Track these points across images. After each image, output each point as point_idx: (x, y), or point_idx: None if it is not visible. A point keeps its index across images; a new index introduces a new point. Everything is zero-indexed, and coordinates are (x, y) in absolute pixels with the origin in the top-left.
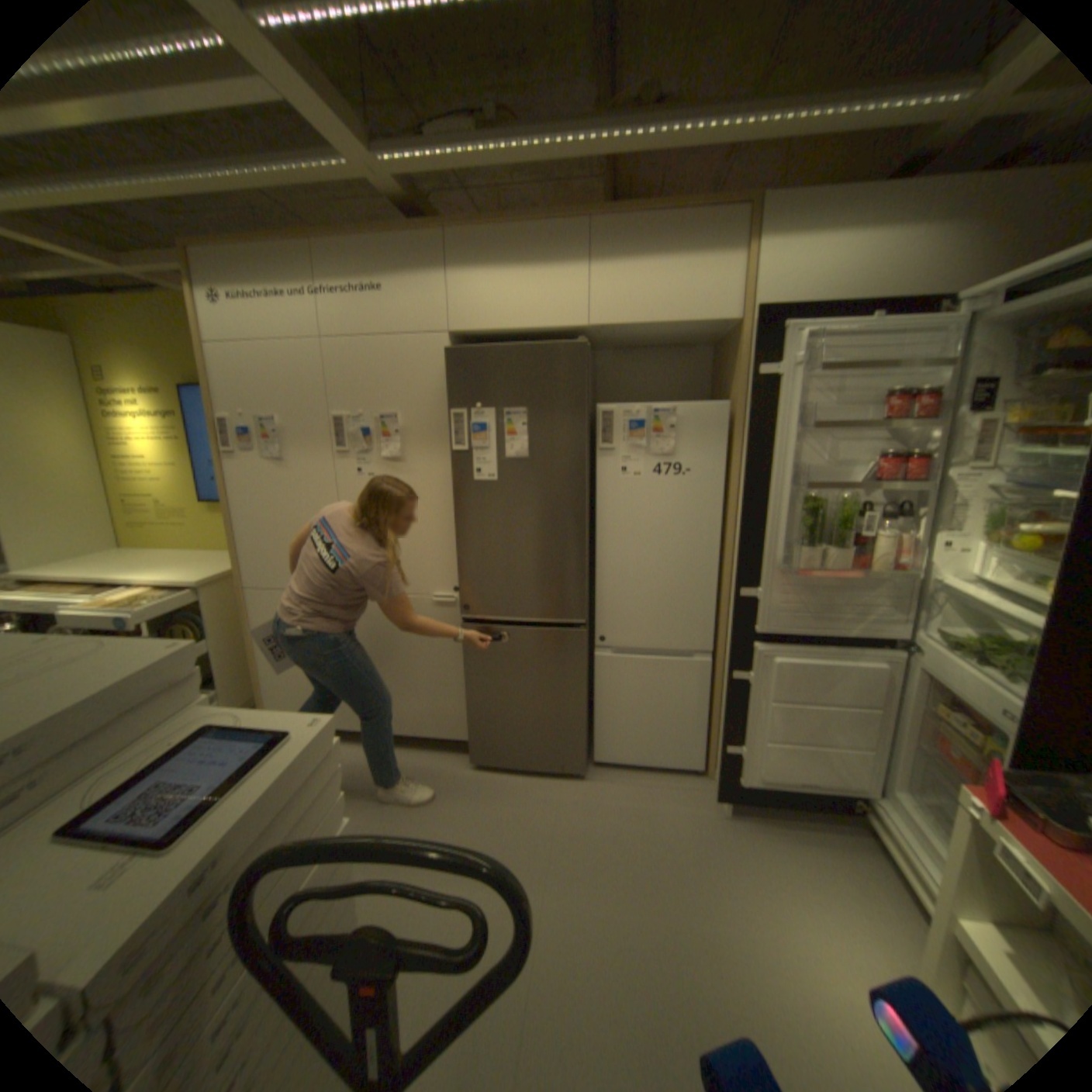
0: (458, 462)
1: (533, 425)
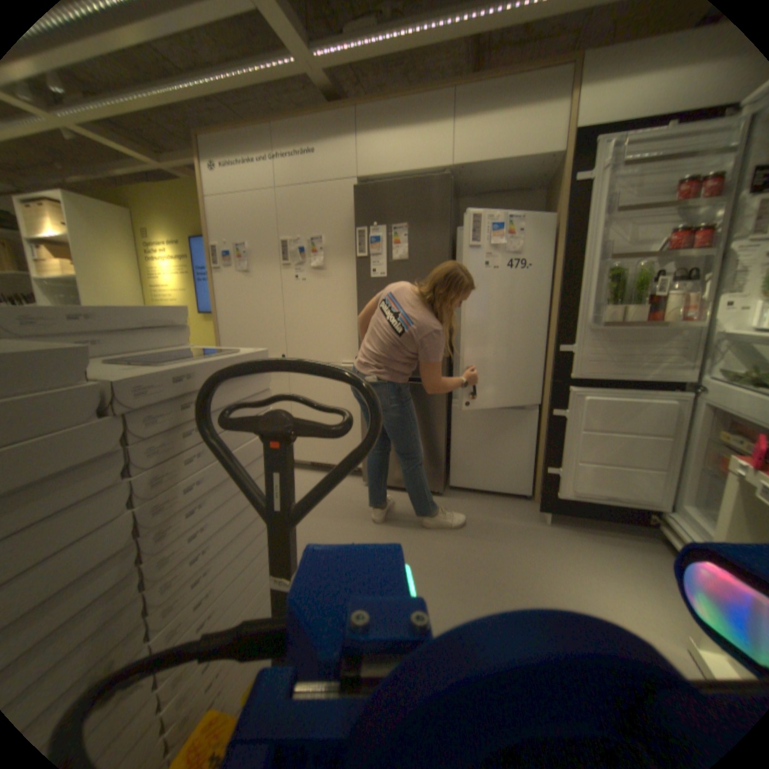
0: (360, 264)
1: (411, 235)
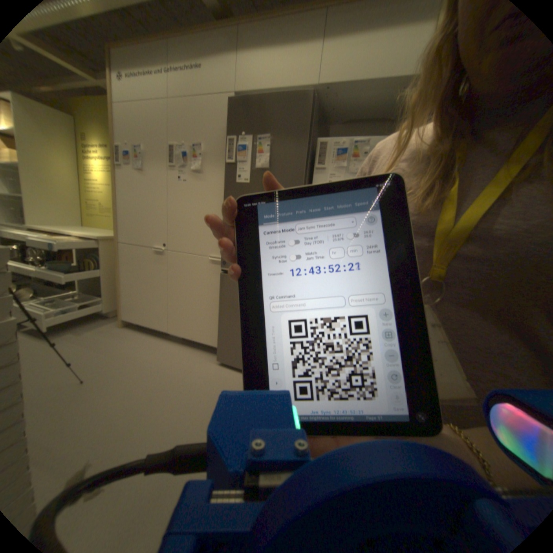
0: (228, 169)
1: (274, 145)
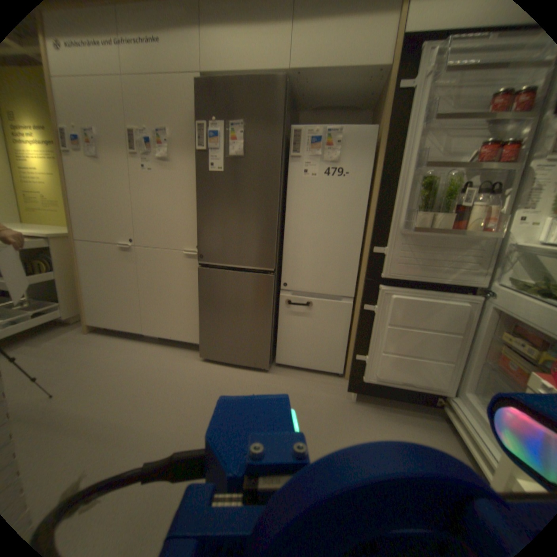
0: (199, 158)
1: (247, 133)
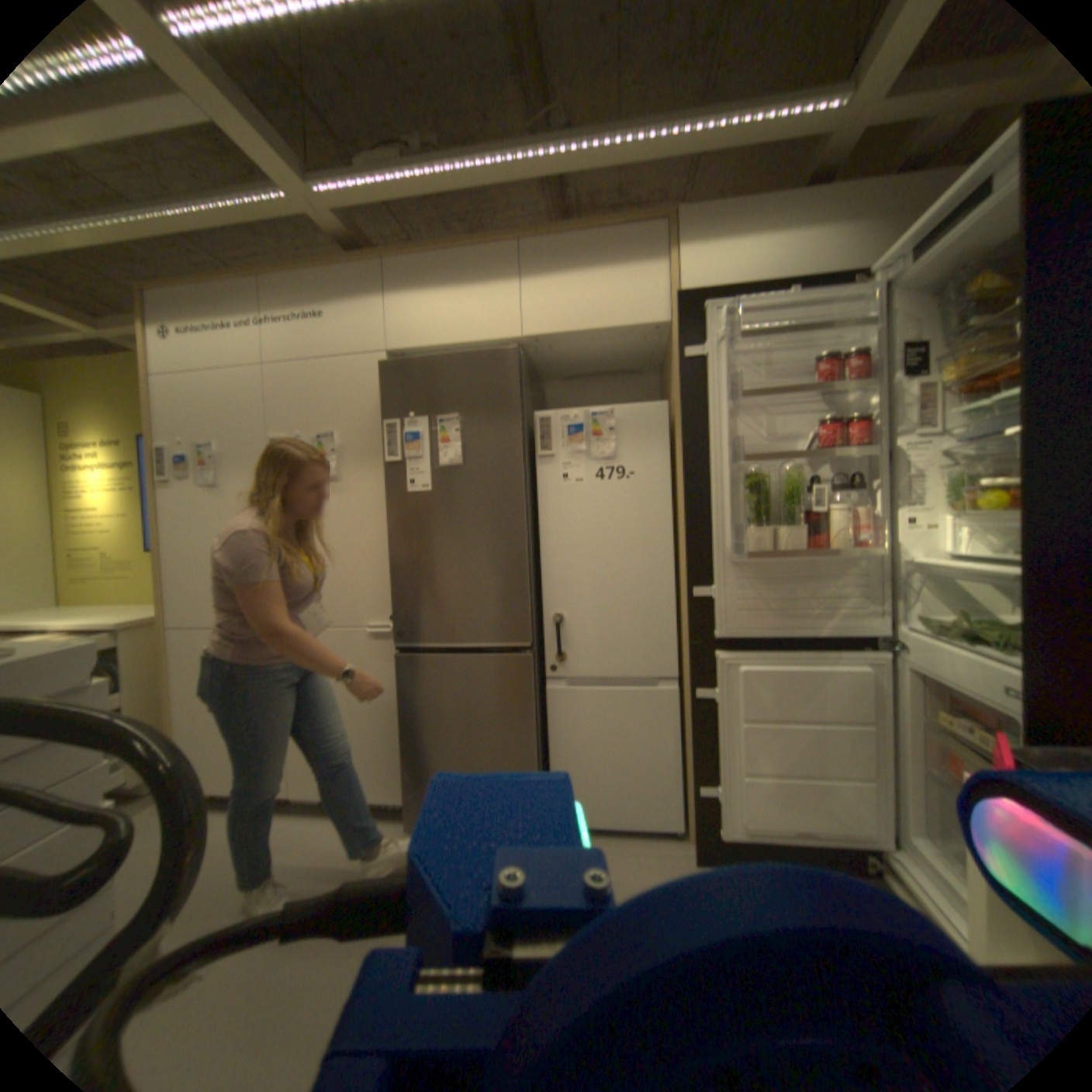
0: (390, 474)
1: (466, 431)
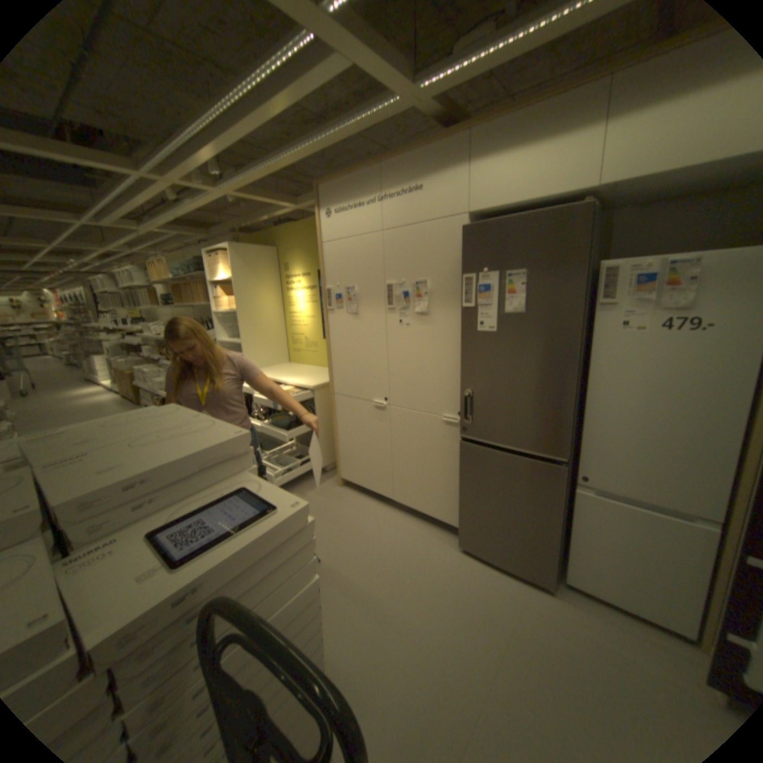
0: (466, 315)
1: (532, 283)
